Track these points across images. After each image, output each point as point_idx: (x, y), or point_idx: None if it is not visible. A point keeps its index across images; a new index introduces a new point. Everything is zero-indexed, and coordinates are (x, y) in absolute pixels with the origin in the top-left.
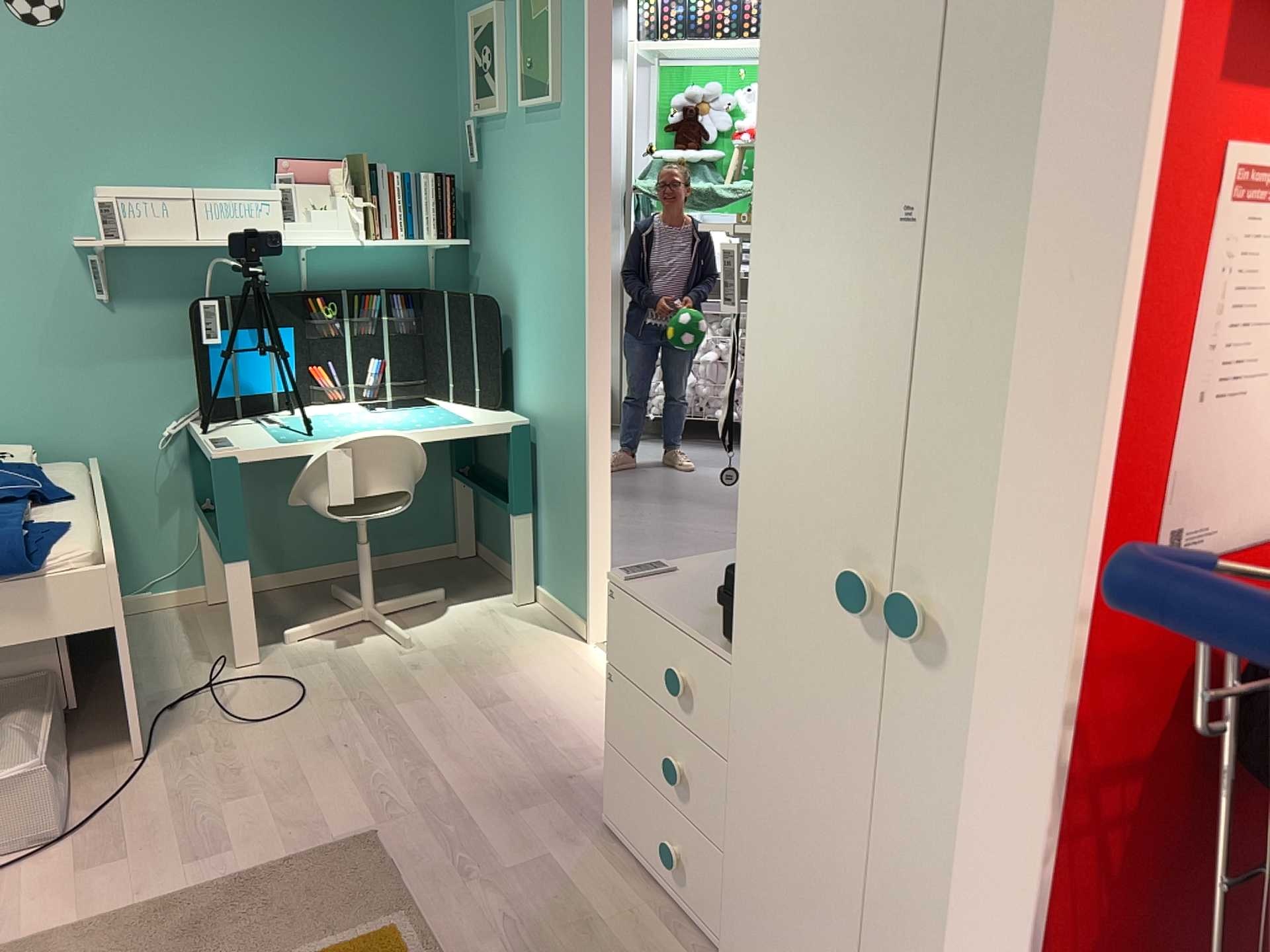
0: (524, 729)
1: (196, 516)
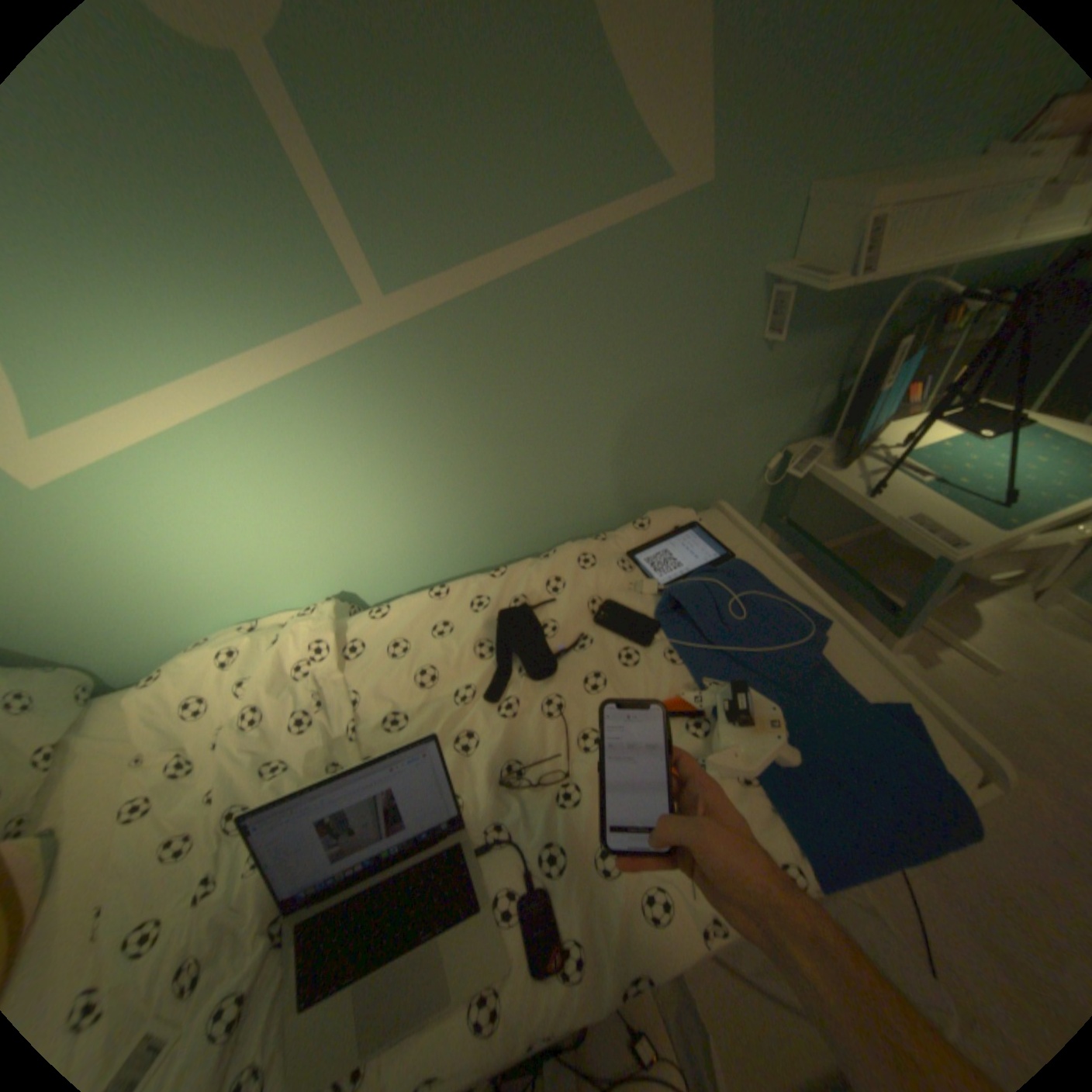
0: None
1: (762, 525)
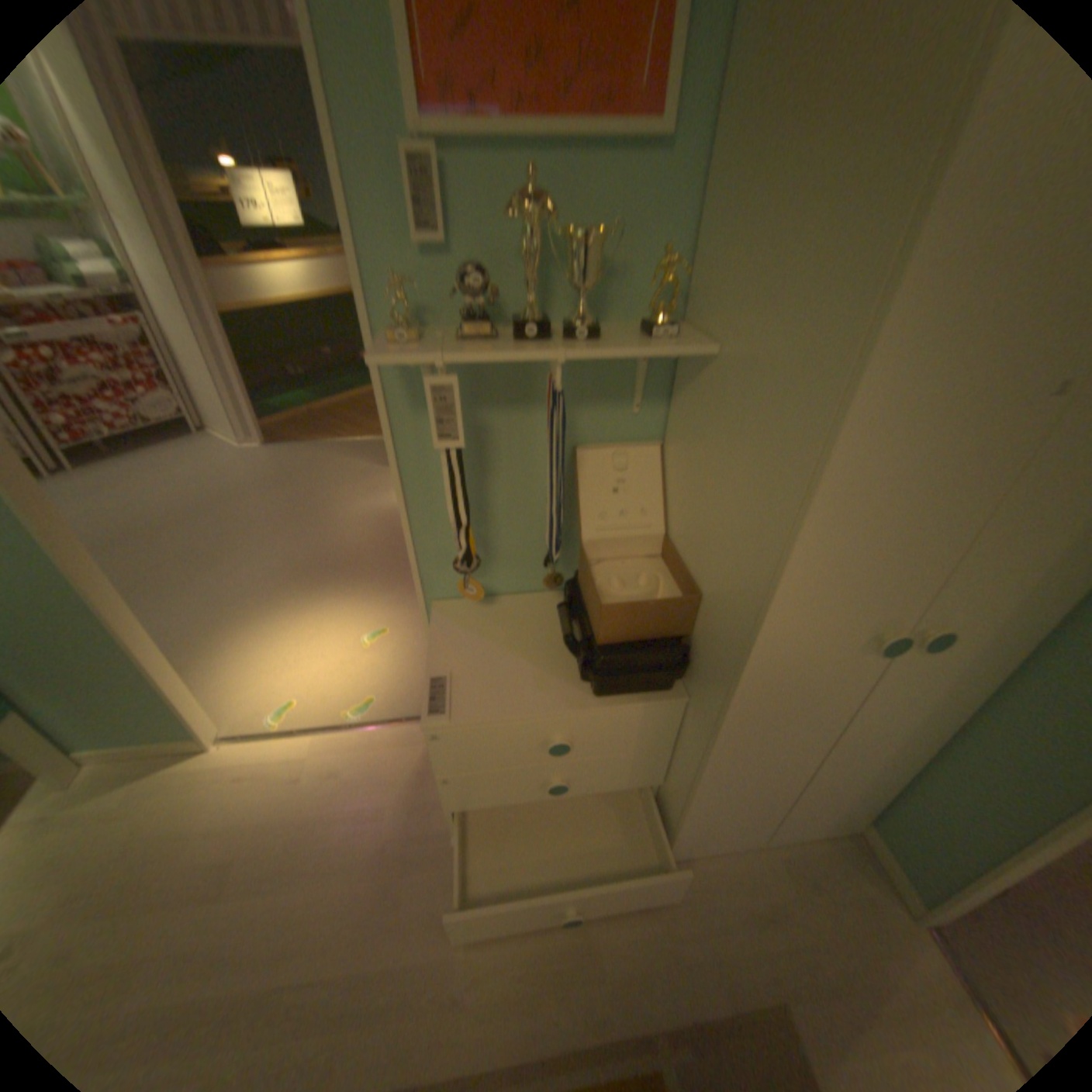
0: (285, 865)
1: None
